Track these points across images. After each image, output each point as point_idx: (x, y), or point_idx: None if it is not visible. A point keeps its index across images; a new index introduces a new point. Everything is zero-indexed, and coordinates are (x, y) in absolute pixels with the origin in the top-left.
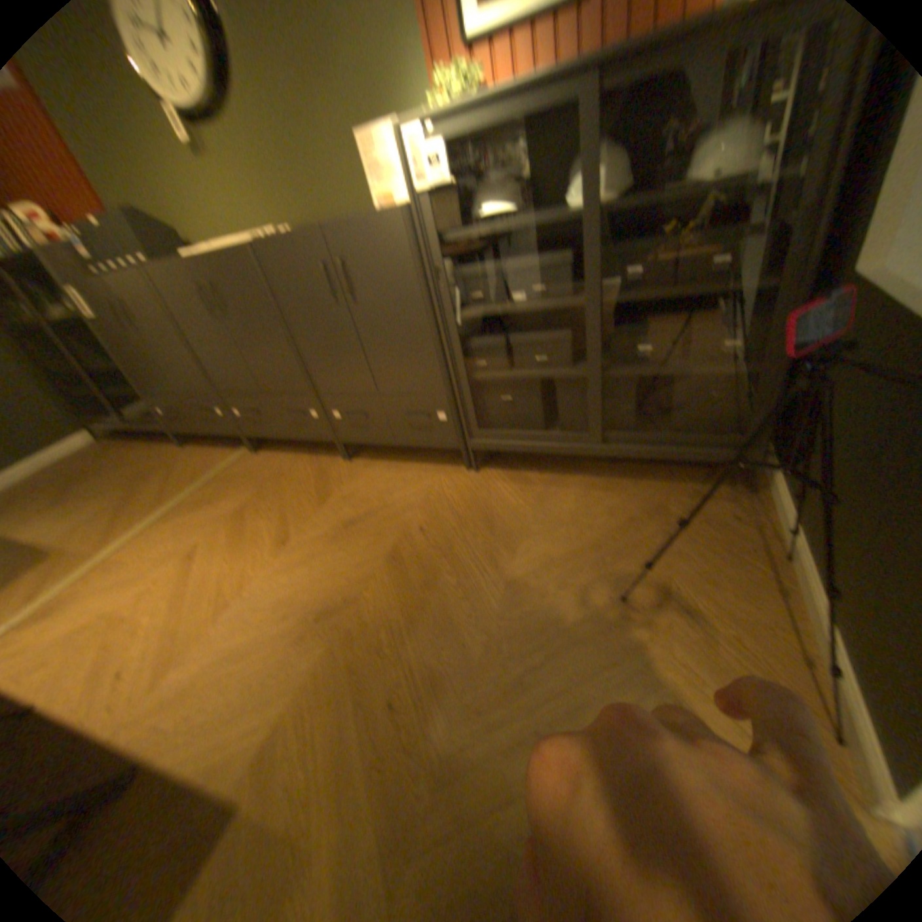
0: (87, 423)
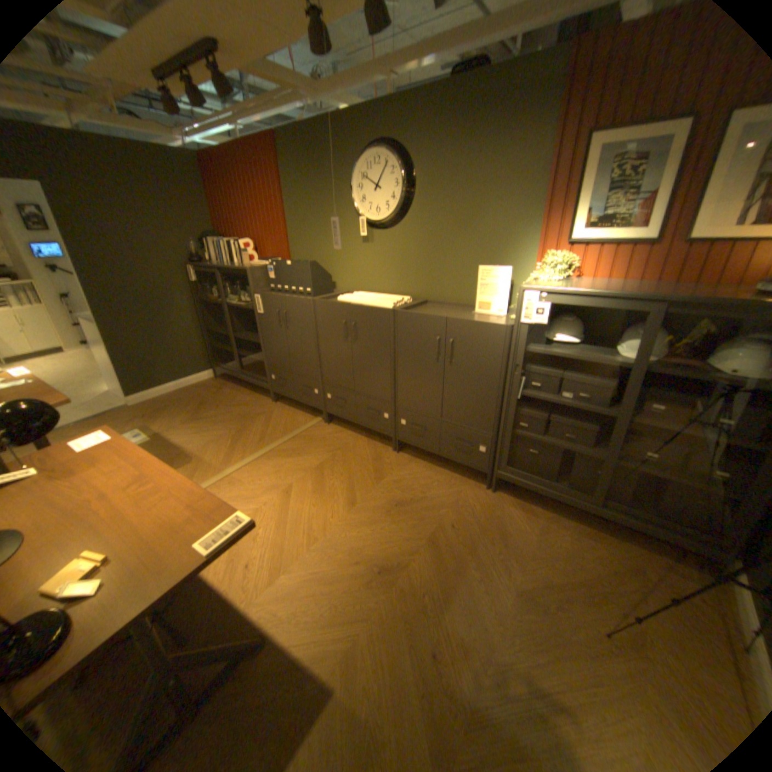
0: (215, 364)
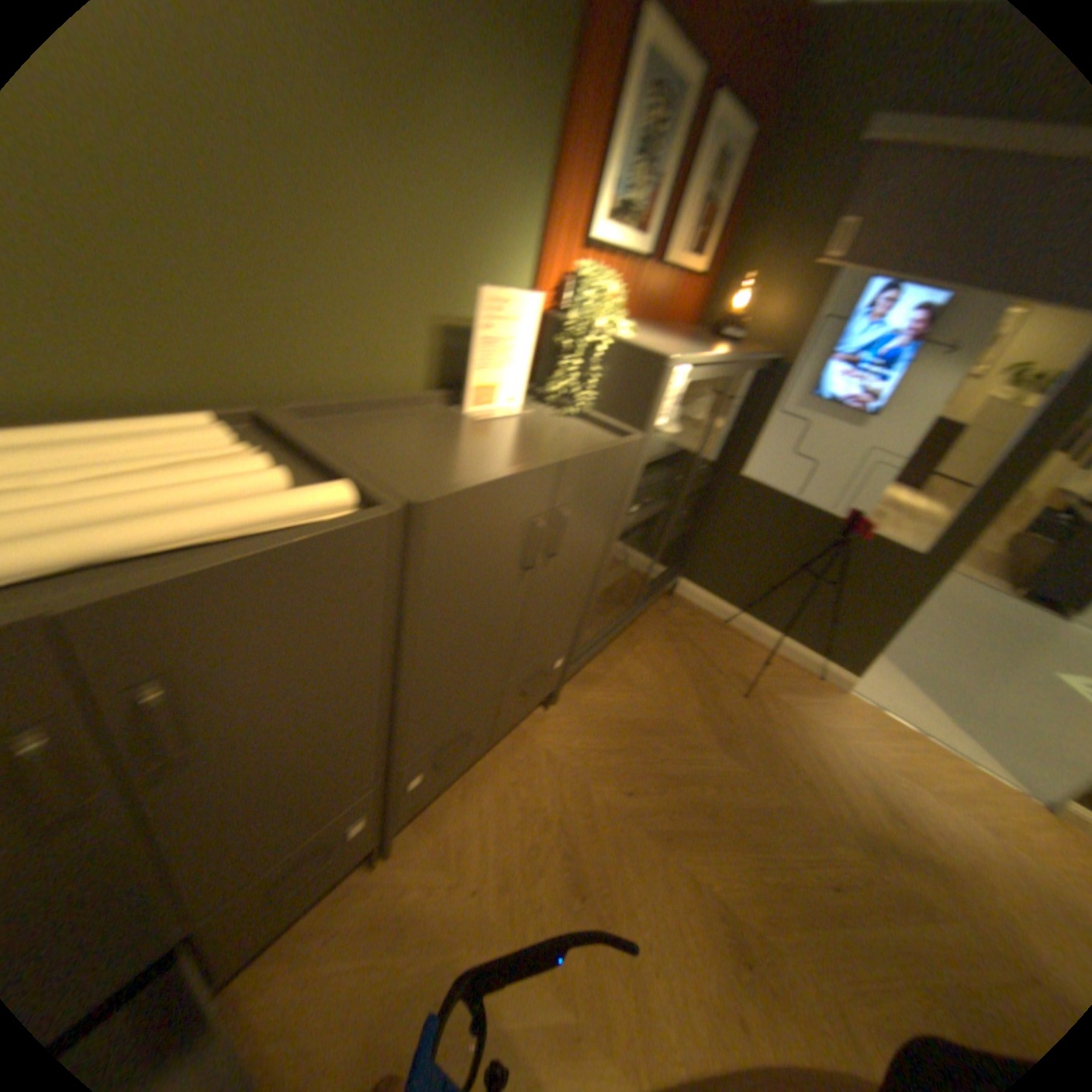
0: None
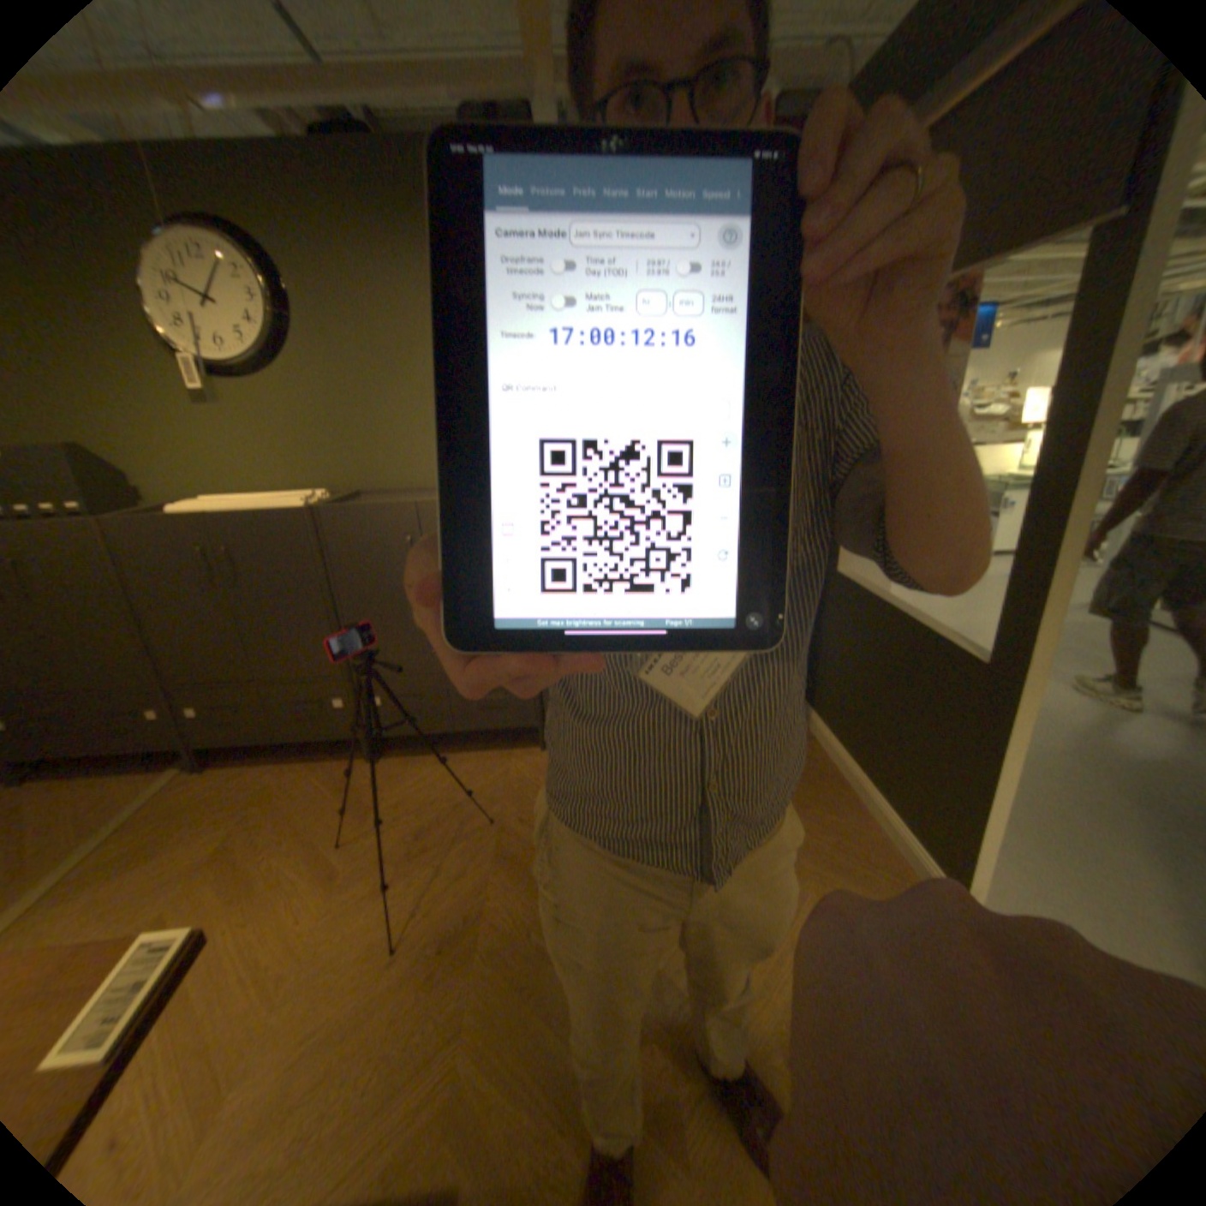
0: None
